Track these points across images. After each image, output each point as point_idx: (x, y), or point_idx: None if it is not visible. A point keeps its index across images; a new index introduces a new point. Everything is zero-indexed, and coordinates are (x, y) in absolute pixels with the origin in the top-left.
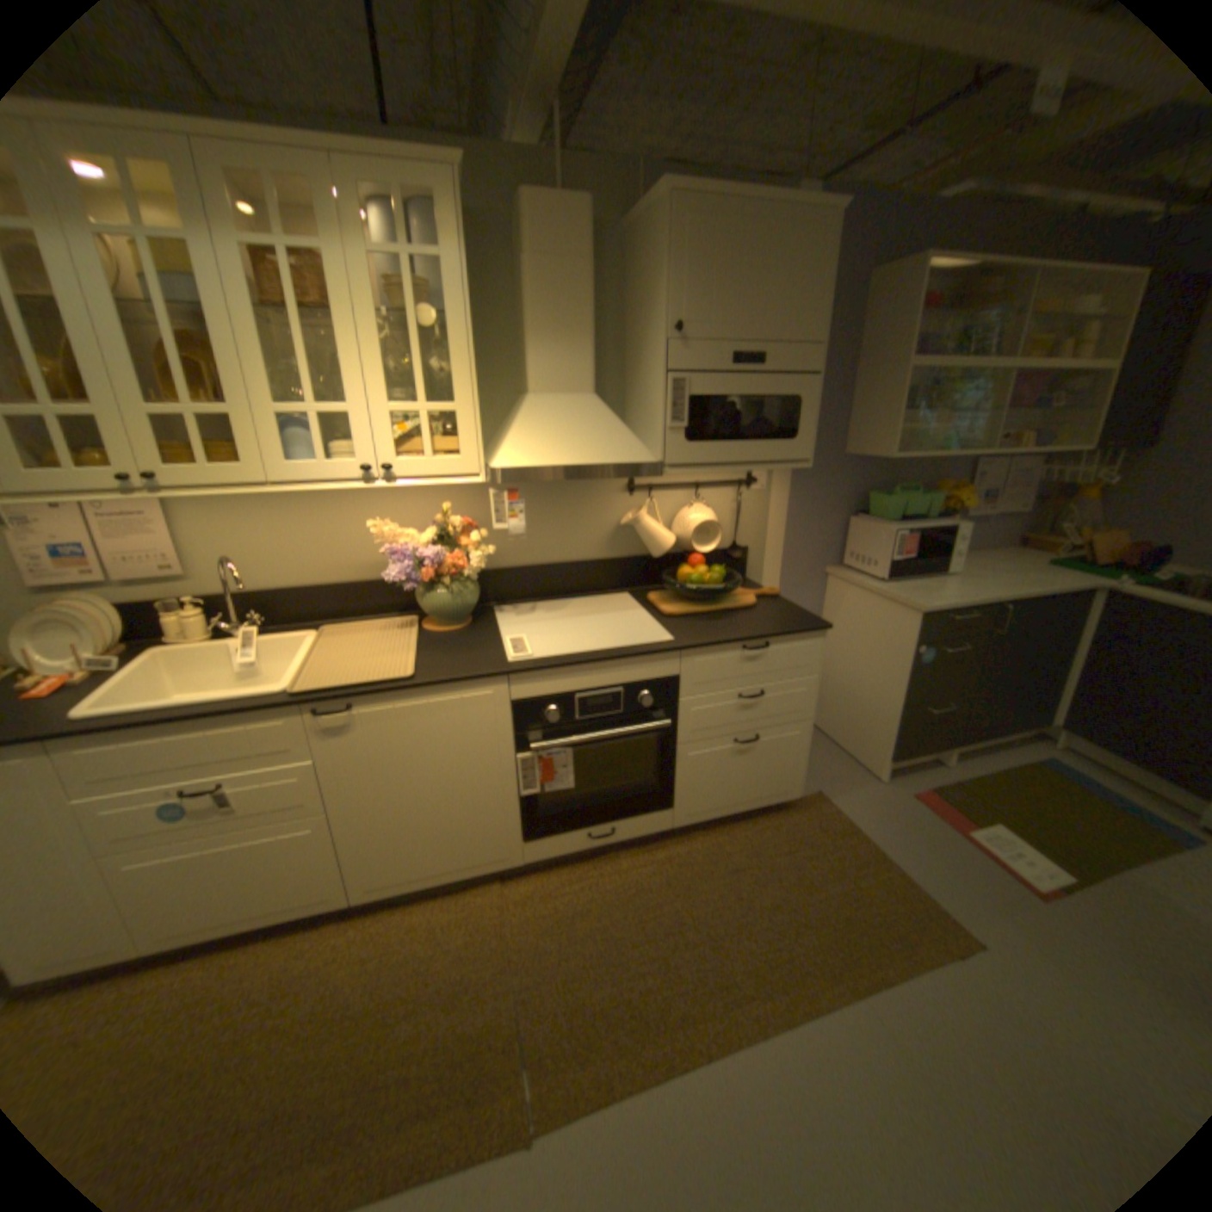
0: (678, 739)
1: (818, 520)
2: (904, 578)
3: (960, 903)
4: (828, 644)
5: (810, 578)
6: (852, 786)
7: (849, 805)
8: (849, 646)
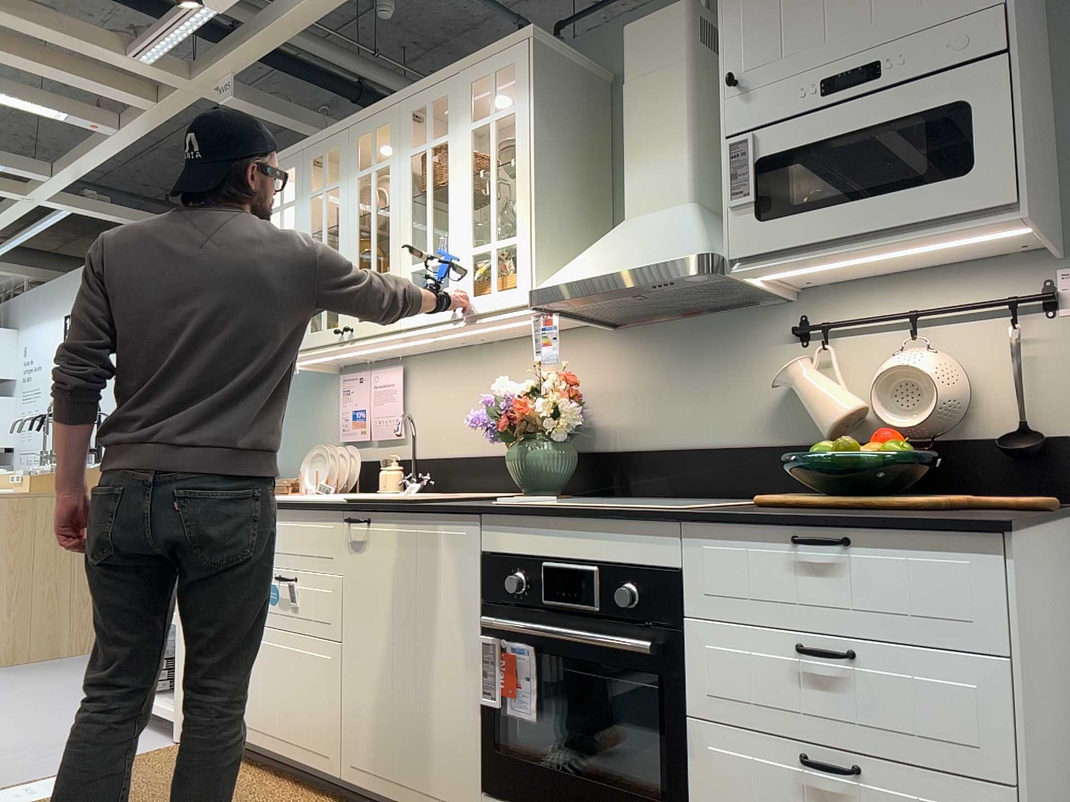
0: (688, 702)
1: None
2: None
3: None
4: None
5: None
6: None
7: None
8: None
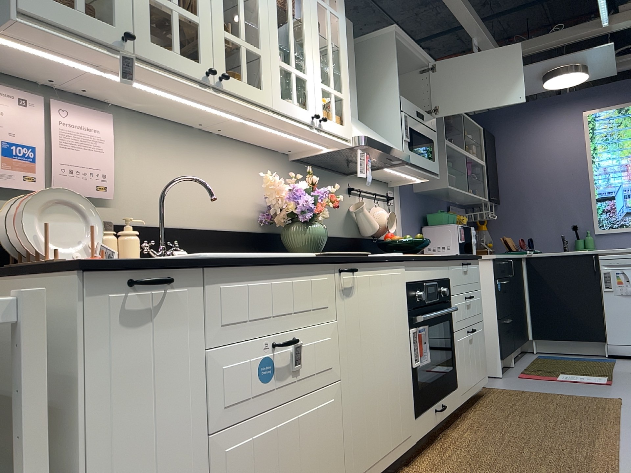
0: (454, 326)
1: (412, 228)
2: None
3: (590, 393)
4: None
5: None
6: (490, 381)
7: (502, 386)
8: None
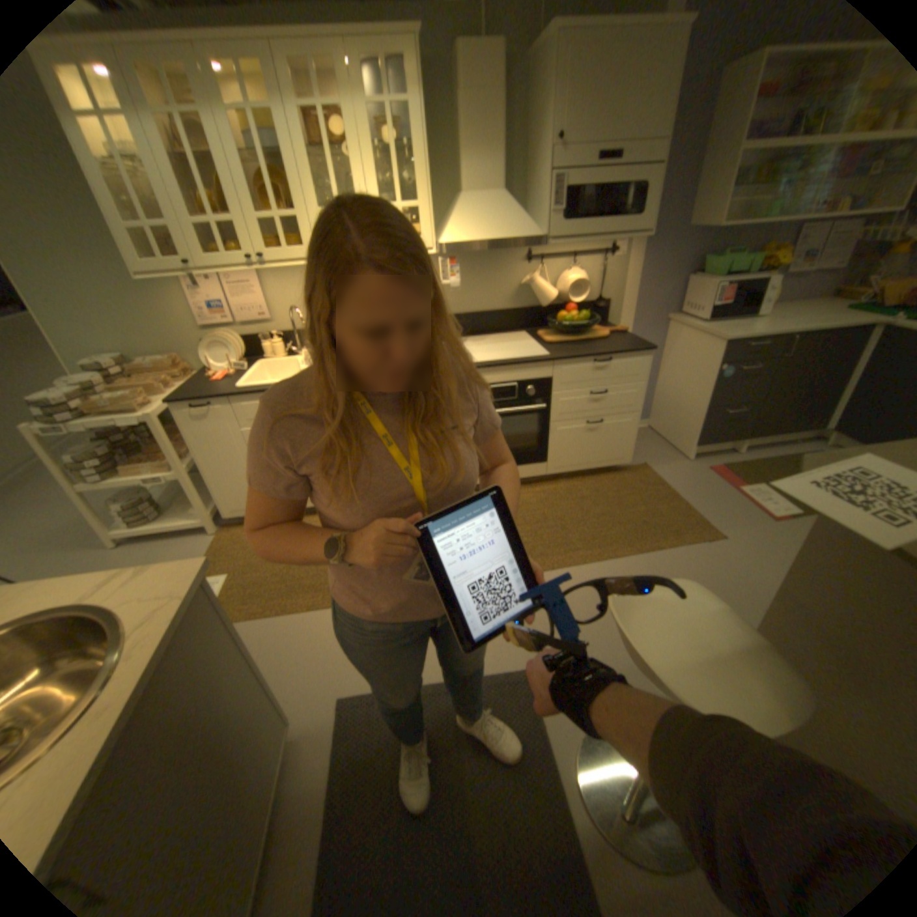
0: (550, 419)
1: (664, 278)
2: (724, 319)
3: (720, 518)
4: (666, 370)
5: (656, 323)
6: (668, 461)
7: (663, 471)
8: (678, 370)
